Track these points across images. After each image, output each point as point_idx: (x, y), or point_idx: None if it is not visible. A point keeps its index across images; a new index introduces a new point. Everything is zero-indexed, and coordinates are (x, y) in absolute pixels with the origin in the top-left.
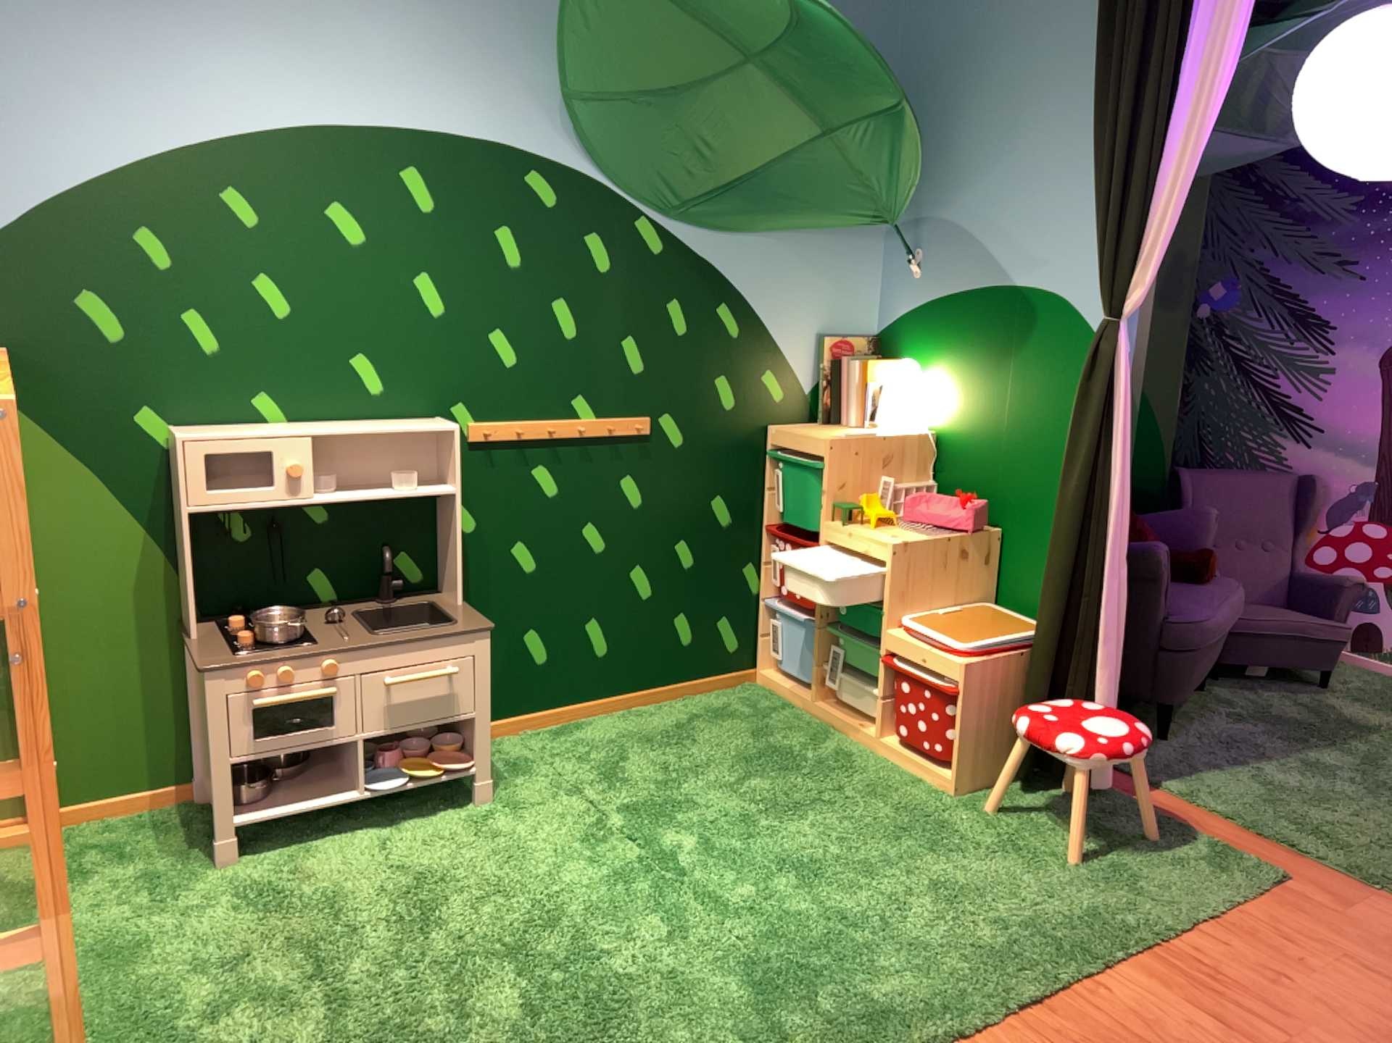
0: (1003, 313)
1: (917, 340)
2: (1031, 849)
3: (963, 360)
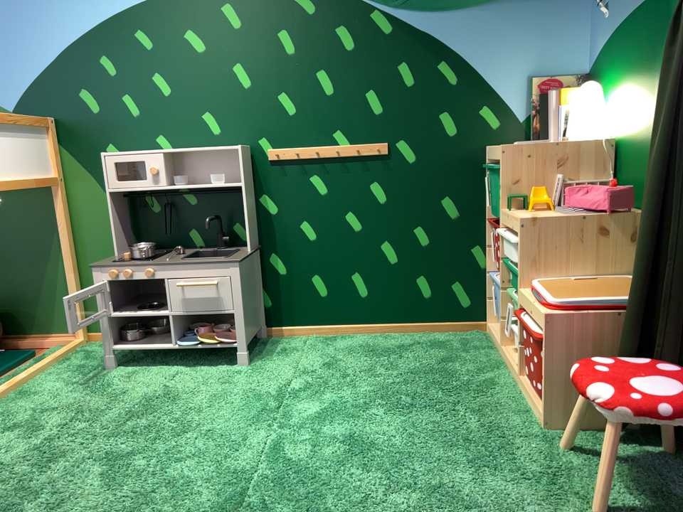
0: (657, 12)
1: (609, 63)
2: (569, 500)
3: (634, 67)
